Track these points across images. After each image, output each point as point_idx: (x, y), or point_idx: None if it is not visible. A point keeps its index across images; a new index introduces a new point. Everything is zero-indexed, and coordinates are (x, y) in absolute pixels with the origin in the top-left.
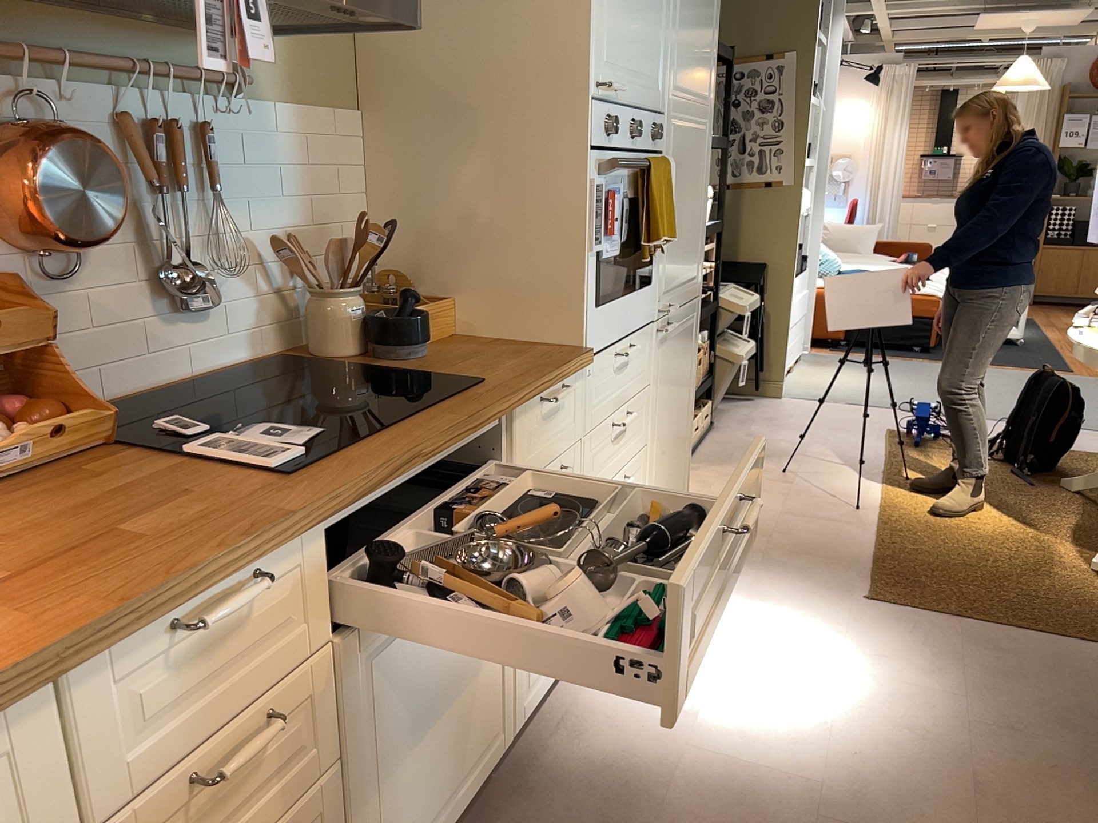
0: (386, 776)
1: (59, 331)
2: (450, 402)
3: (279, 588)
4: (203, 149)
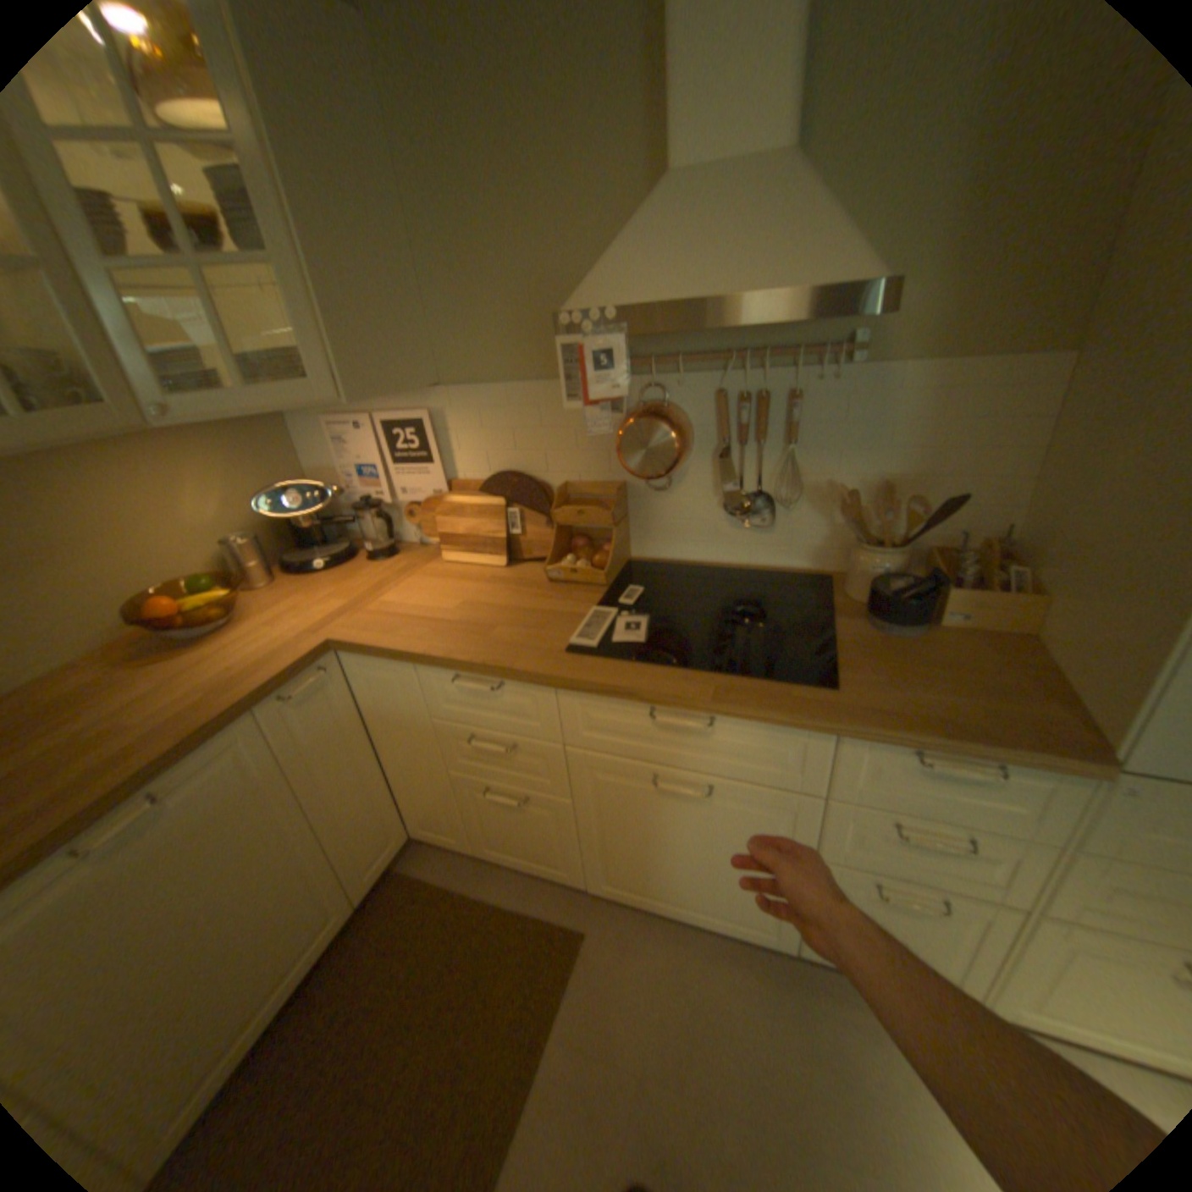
0: (618, 842)
1: (658, 516)
2: (754, 683)
3: (525, 697)
4: (795, 408)
